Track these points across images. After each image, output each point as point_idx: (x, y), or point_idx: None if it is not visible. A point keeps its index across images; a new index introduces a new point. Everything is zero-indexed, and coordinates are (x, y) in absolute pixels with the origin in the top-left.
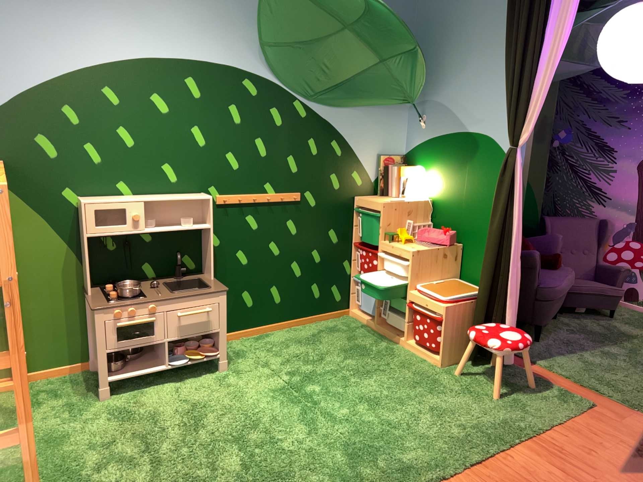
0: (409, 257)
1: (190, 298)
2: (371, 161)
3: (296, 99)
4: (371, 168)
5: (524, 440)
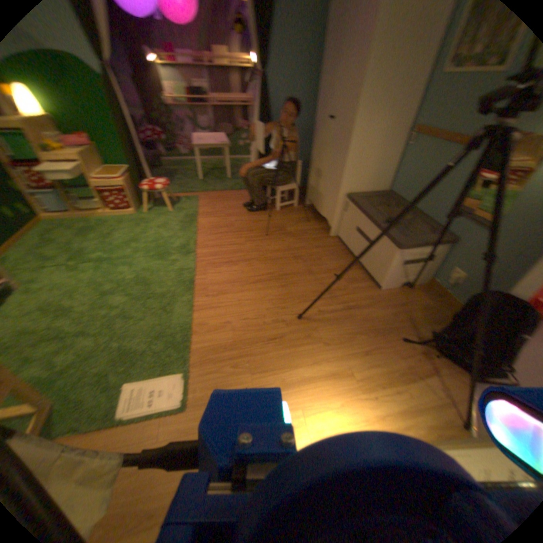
0: (73, 157)
1: None
2: None
3: None
4: None
5: (197, 217)
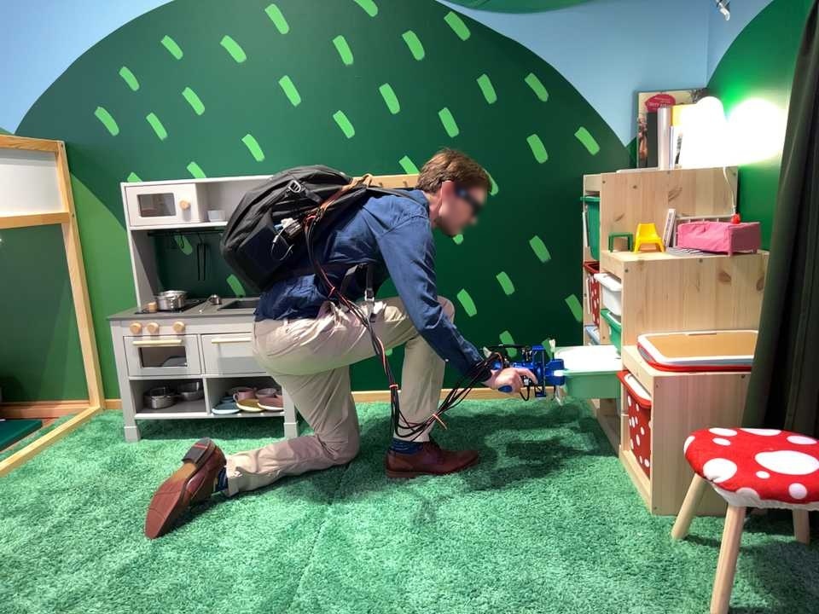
0: (624, 275)
1: (227, 321)
2: (622, 105)
3: (449, 5)
4: (622, 118)
5: None
